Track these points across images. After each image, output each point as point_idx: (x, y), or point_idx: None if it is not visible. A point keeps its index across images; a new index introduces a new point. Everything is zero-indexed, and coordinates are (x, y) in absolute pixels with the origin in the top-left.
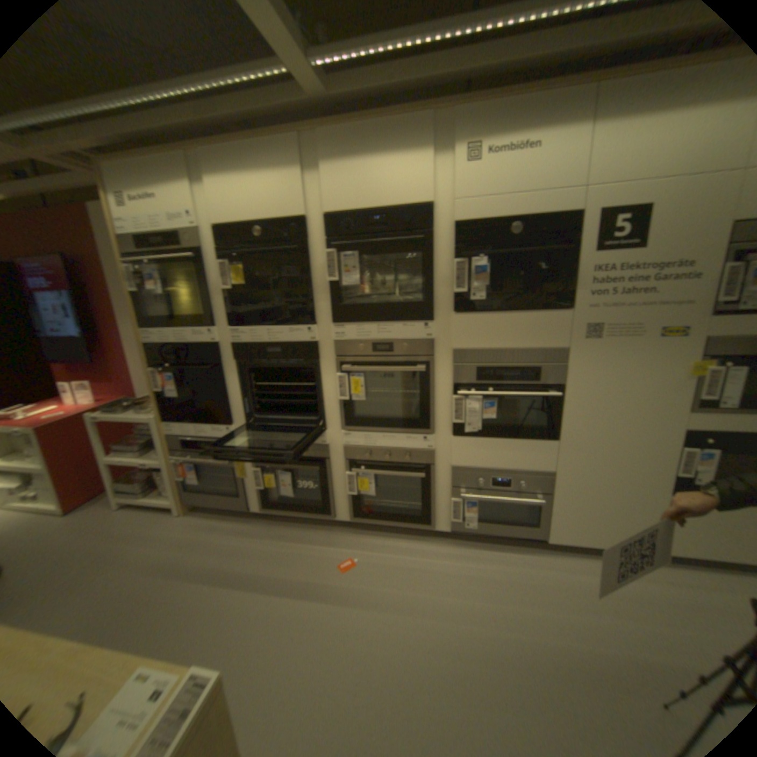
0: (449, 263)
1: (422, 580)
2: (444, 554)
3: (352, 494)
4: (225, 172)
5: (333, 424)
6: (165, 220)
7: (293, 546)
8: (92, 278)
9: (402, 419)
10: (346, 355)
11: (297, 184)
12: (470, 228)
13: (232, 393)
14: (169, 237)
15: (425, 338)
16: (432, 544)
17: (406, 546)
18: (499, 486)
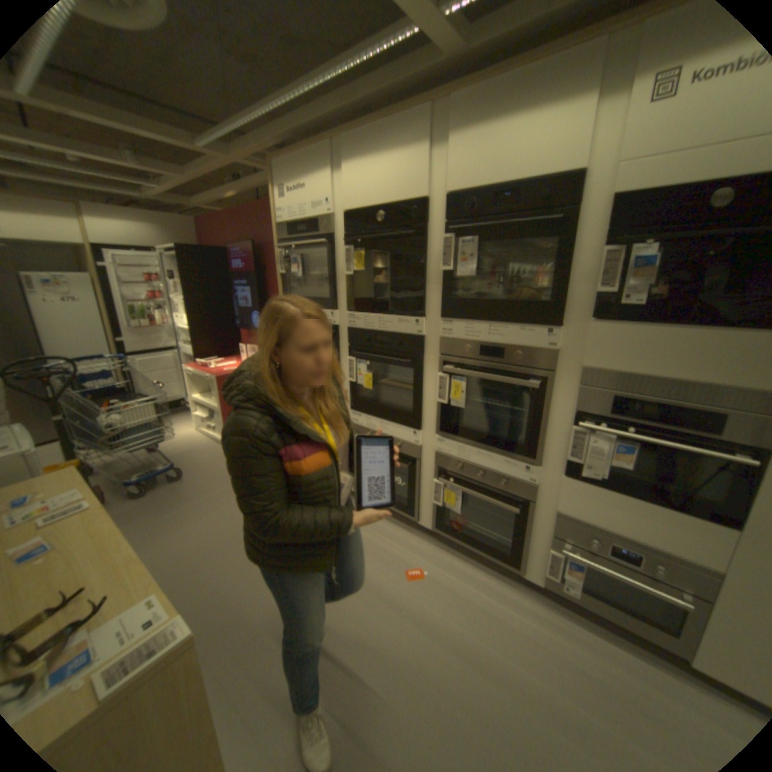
0: (599, 251)
1: (492, 628)
2: (531, 611)
3: (439, 504)
4: (361, 157)
5: (431, 426)
6: (312, 209)
7: (376, 534)
8: (272, 262)
9: (508, 439)
10: (452, 355)
11: (425, 162)
12: (641, 201)
13: (346, 376)
14: (313, 225)
15: (549, 348)
16: (521, 593)
17: (488, 582)
18: (626, 560)
